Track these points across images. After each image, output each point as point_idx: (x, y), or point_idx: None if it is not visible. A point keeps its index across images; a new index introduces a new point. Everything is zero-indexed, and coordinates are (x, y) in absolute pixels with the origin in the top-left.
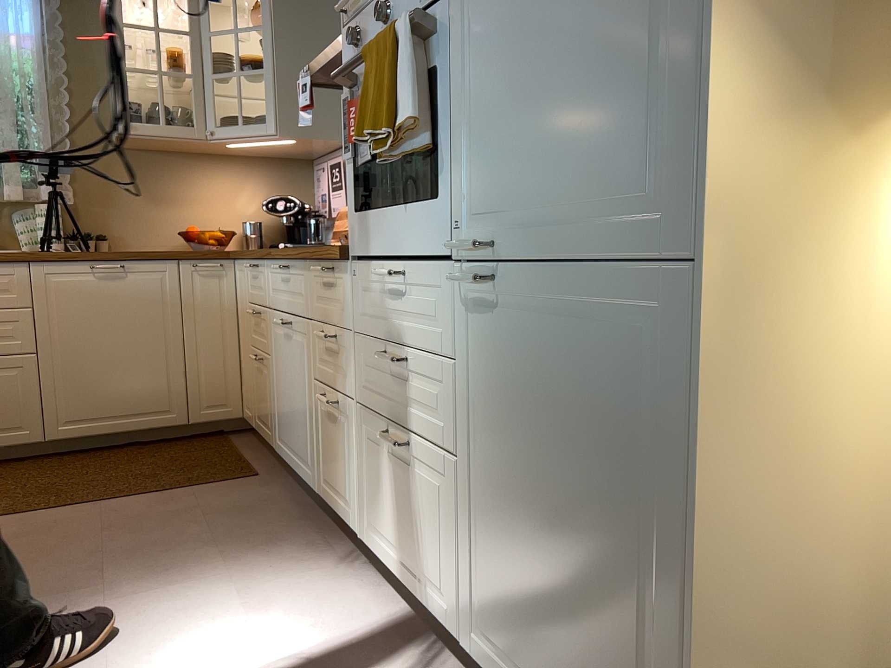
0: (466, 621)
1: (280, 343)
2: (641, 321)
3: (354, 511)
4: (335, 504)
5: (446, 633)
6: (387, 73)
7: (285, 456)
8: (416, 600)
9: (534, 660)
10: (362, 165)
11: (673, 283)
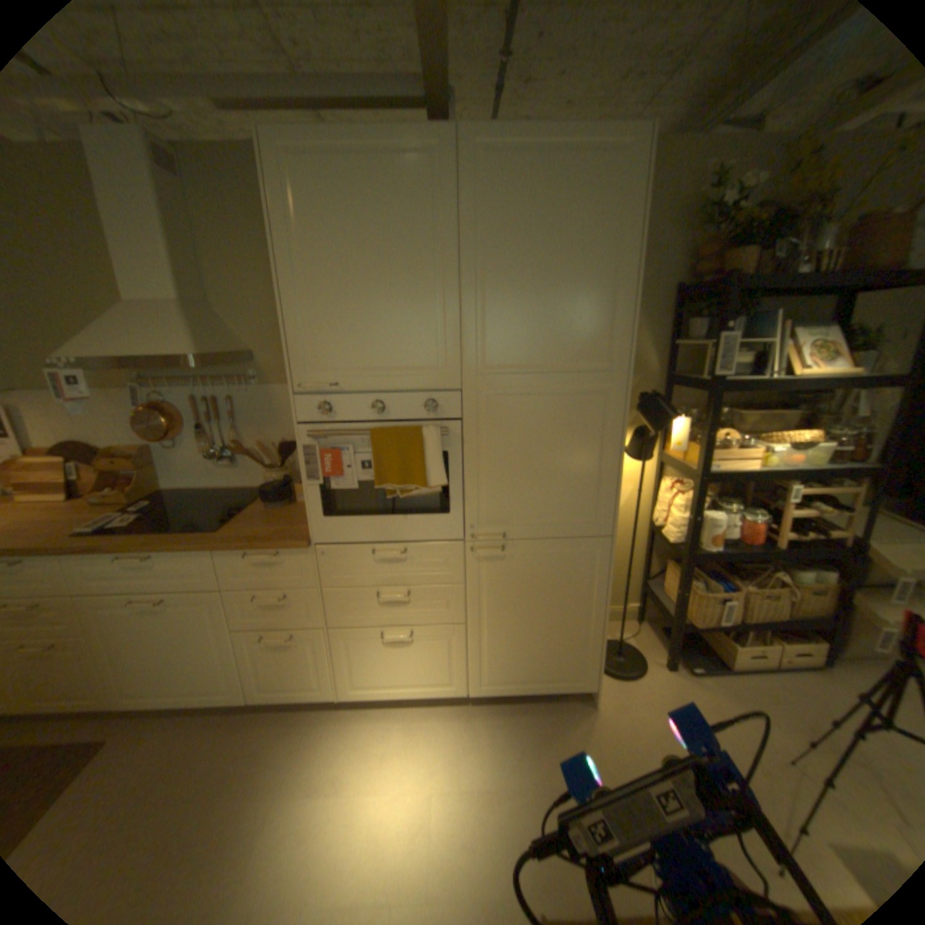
0: (469, 683)
1: (125, 621)
2: (581, 553)
3: (322, 689)
4: (284, 698)
5: (448, 697)
6: (413, 456)
7: (152, 705)
8: (415, 699)
9: (521, 673)
10: (330, 489)
11: (594, 541)
